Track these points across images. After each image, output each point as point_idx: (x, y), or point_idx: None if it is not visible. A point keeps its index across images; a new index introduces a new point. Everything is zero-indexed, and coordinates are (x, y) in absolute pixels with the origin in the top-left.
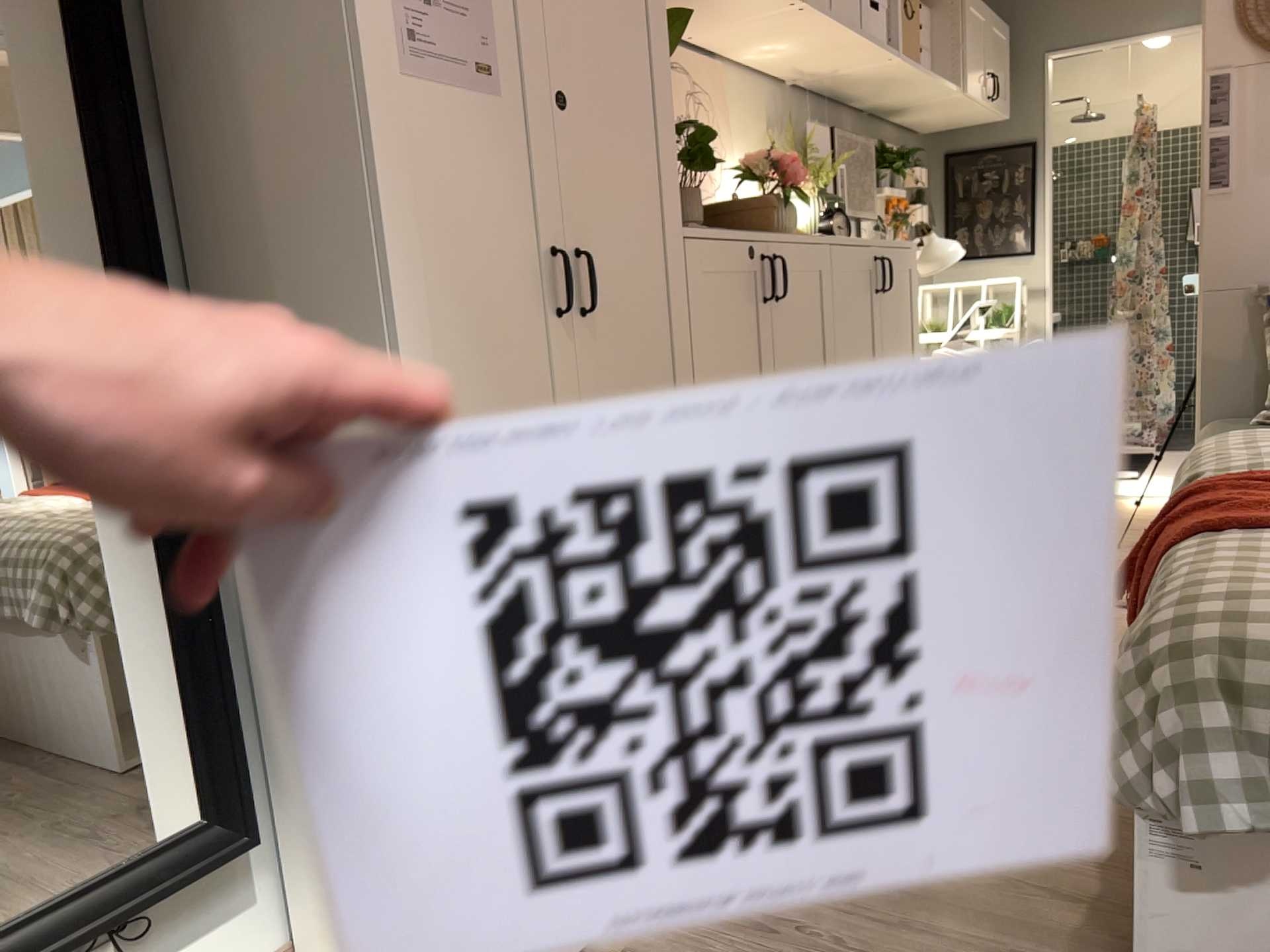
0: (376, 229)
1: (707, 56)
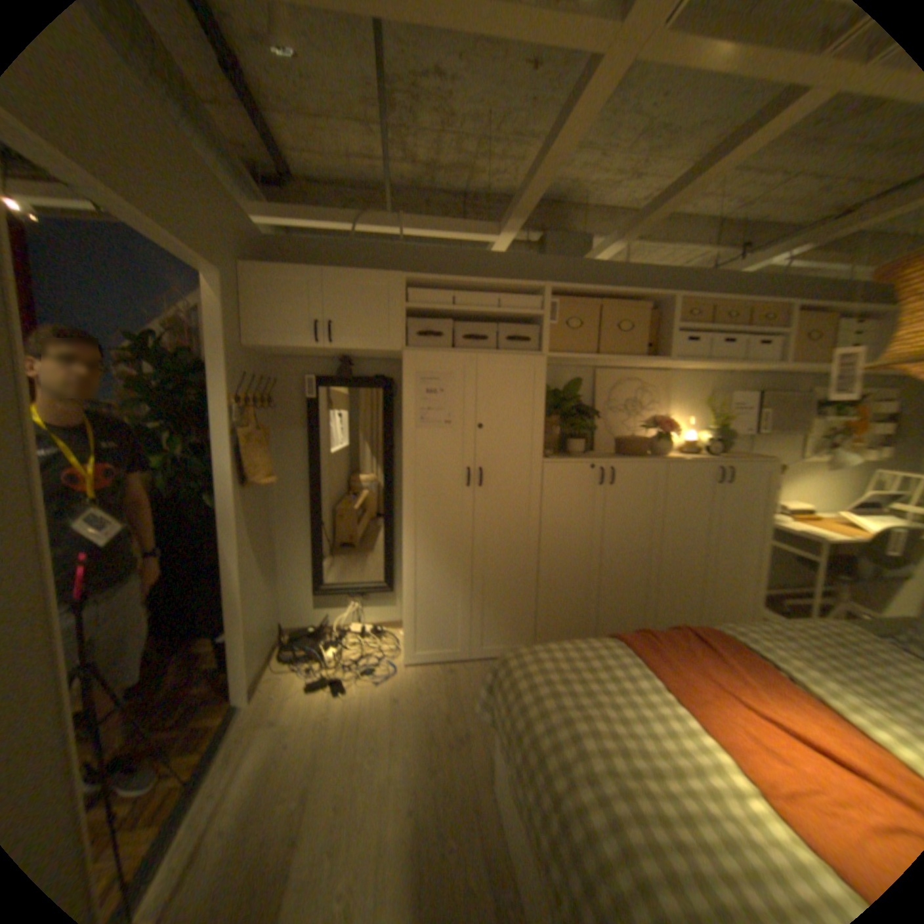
0: (403, 465)
1: (659, 371)
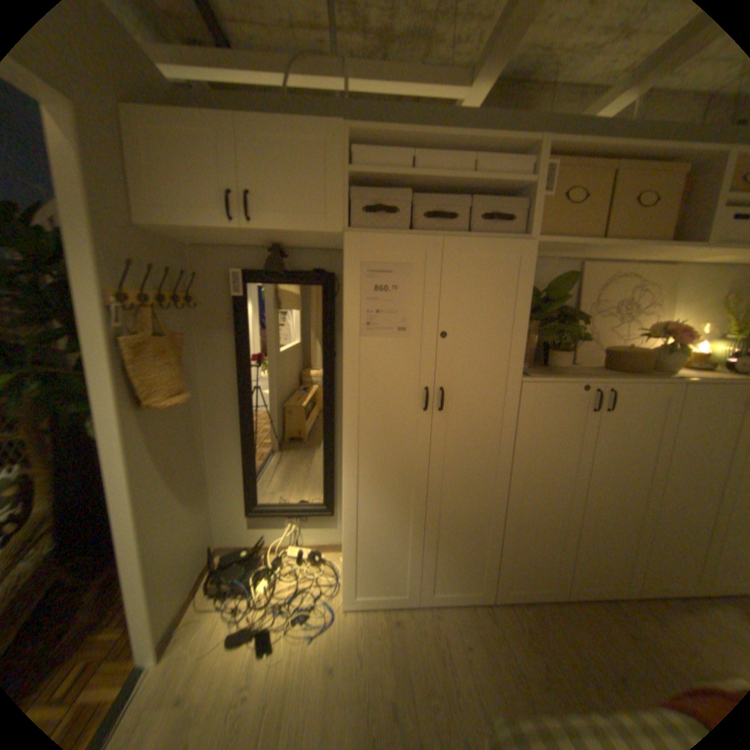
0: (344, 383)
1: (666, 264)
